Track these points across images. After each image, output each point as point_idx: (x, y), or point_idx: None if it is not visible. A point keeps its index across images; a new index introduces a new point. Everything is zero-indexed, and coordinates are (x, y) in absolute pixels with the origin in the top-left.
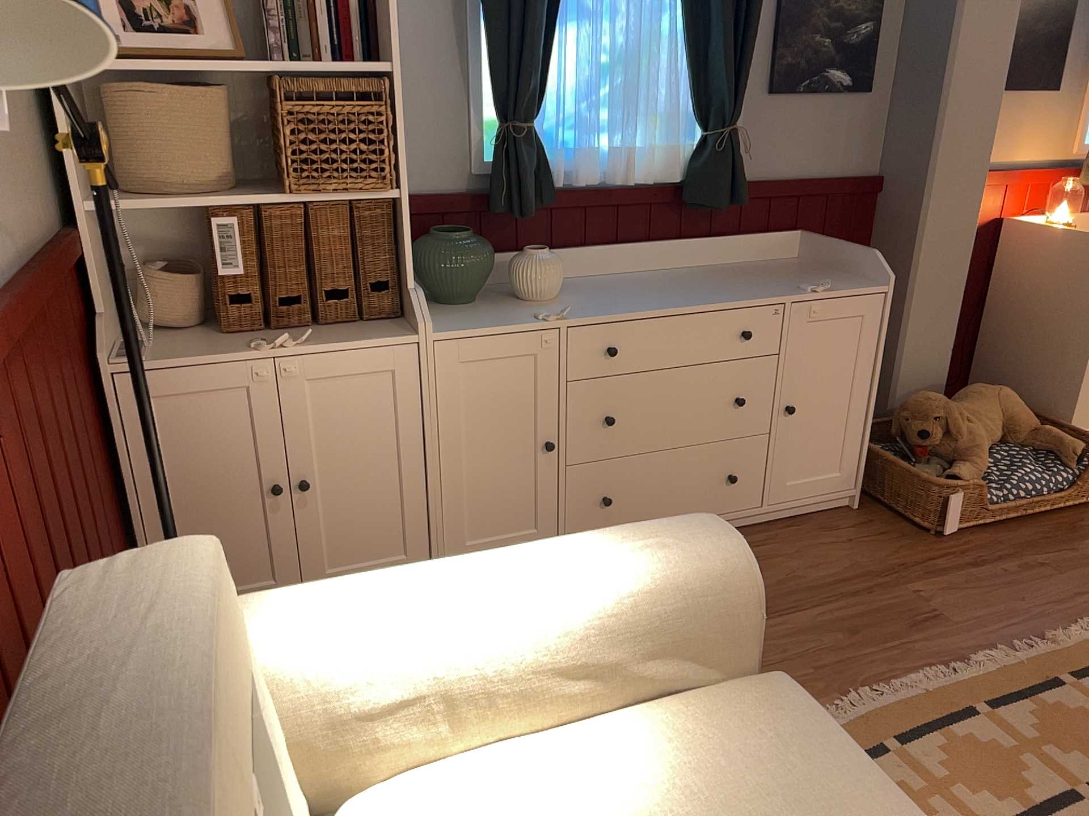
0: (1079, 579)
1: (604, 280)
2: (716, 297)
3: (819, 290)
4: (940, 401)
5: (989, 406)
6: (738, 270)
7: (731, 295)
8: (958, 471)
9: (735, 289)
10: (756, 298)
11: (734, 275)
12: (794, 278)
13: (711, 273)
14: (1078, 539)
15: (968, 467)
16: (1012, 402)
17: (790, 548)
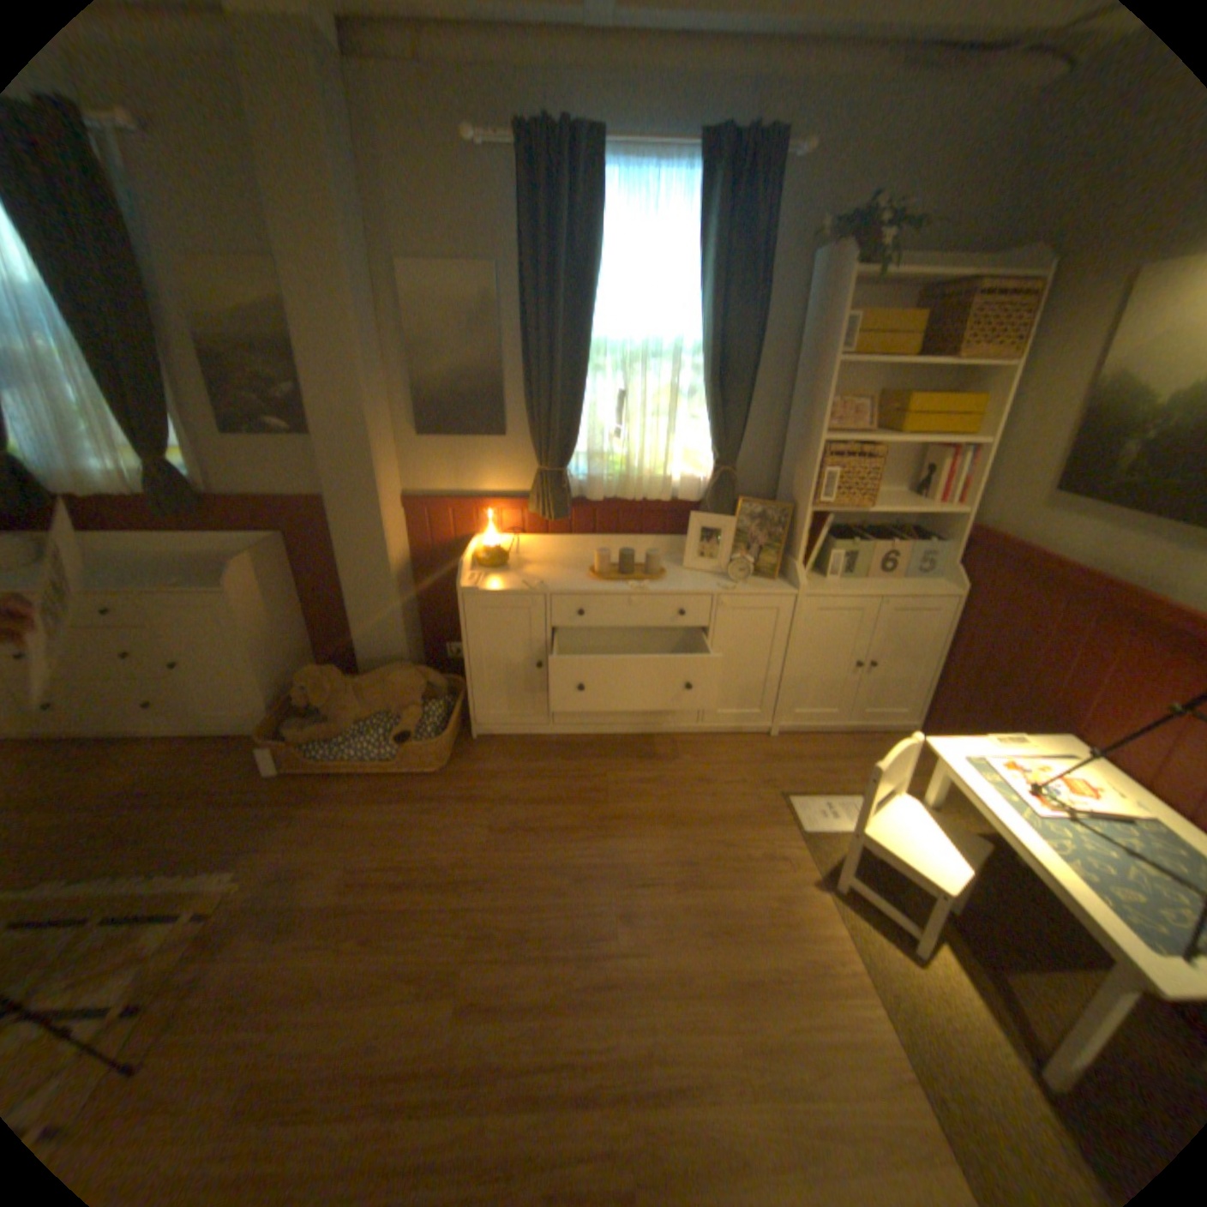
0: (287, 838)
1: (101, 558)
2: (96, 582)
3: (167, 586)
4: (313, 675)
5: (376, 684)
6: (200, 559)
7: (110, 582)
8: (298, 731)
9: (132, 577)
10: (113, 588)
11: (181, 564)
12: (204, 571)
13: (177, 560)
14: (358, 804)
15: (322, 729)
16: (396, 683)
17: (177, 760)
